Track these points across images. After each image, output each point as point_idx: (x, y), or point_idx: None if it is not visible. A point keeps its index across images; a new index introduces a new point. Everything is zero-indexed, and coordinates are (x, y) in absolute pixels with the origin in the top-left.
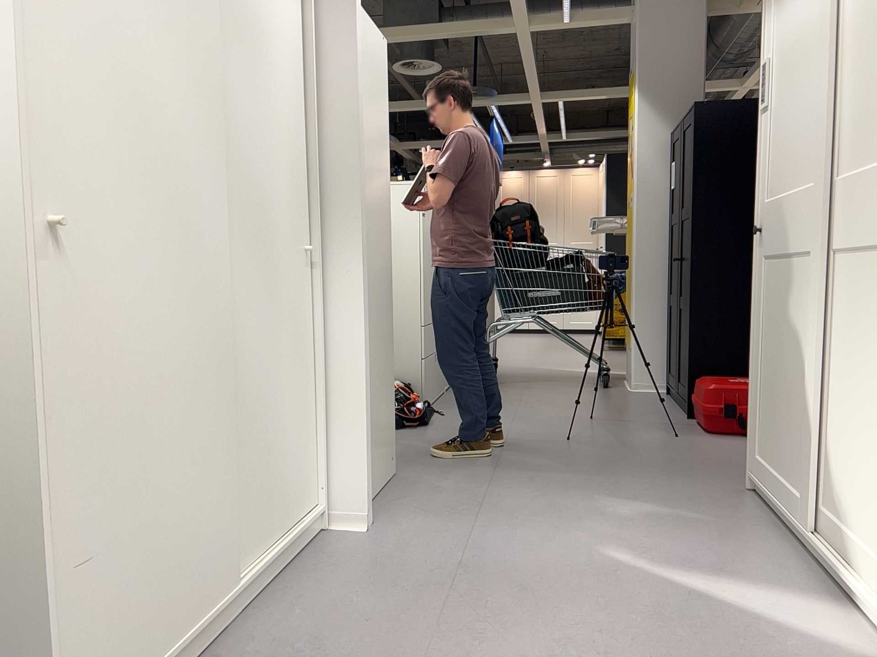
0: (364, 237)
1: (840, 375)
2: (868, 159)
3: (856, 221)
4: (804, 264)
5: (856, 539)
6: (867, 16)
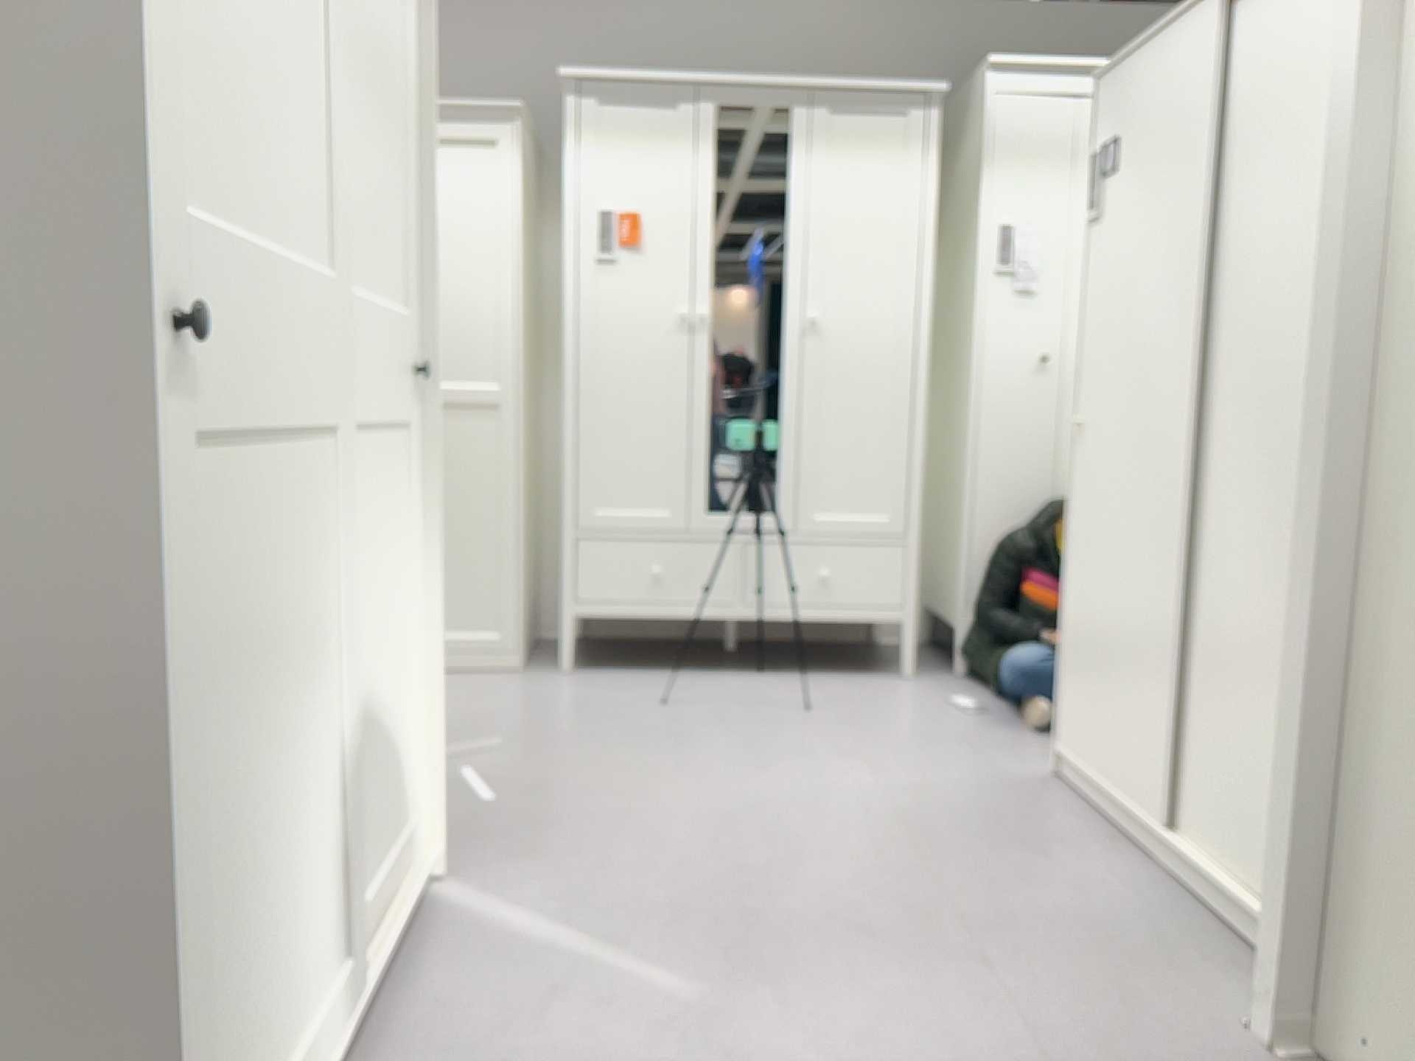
0: (1323, 403)
1: (348, 657)
2: (361, 284)
3: (361, 383)
4: (317, 460)
5: (382, 868)
6: (351, 37)
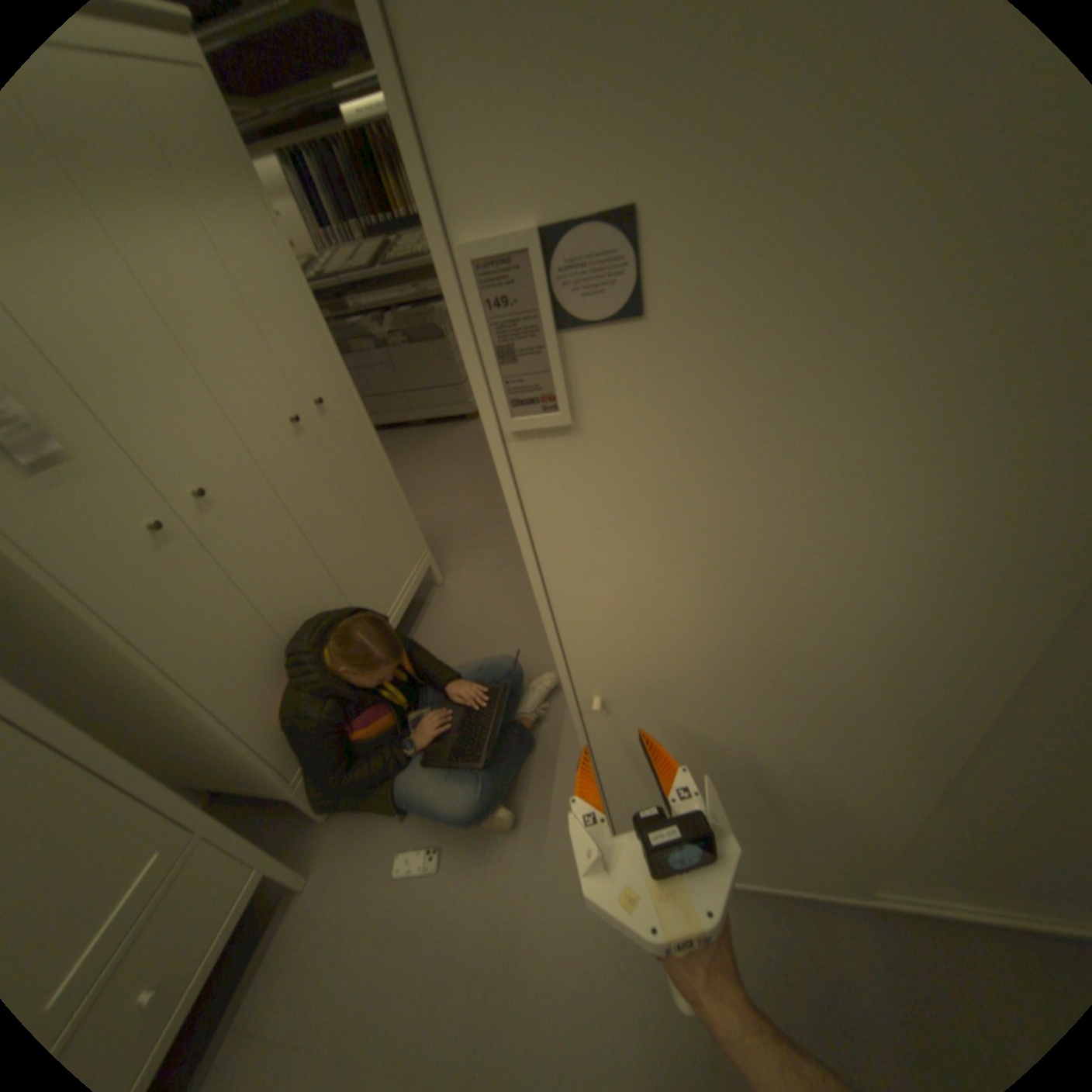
0: None
1: None
2: None
3: None
4: None
5: None
6: None
